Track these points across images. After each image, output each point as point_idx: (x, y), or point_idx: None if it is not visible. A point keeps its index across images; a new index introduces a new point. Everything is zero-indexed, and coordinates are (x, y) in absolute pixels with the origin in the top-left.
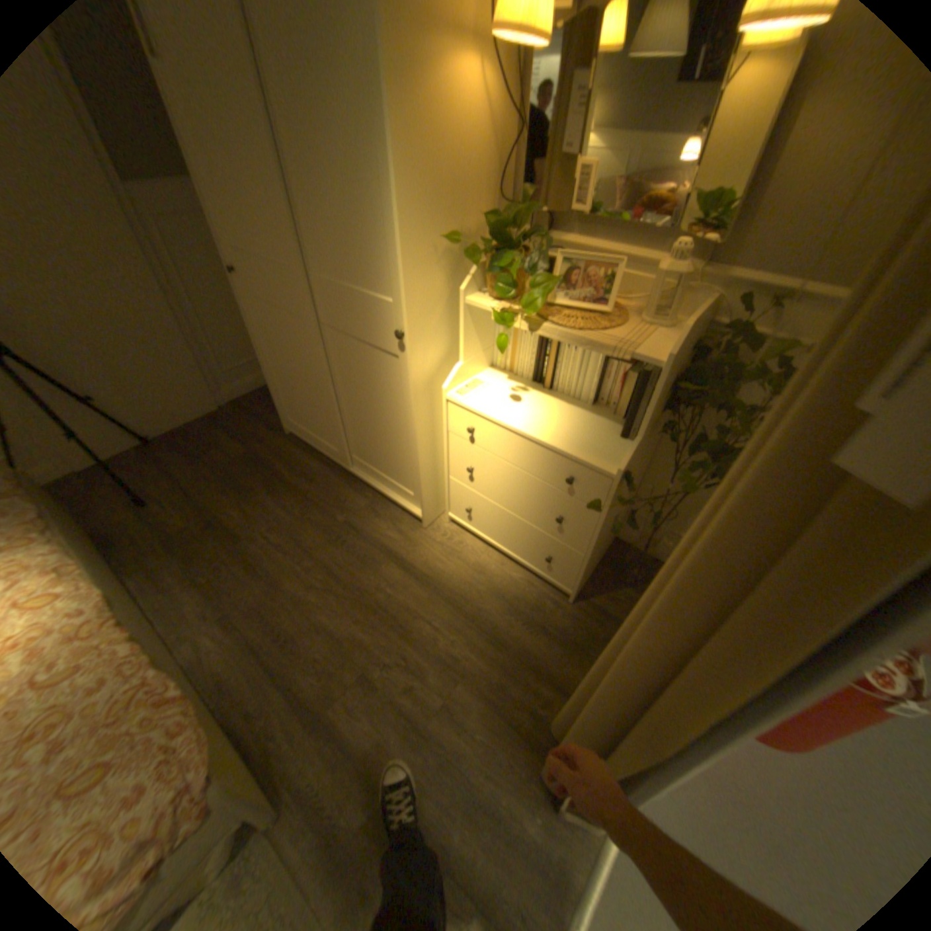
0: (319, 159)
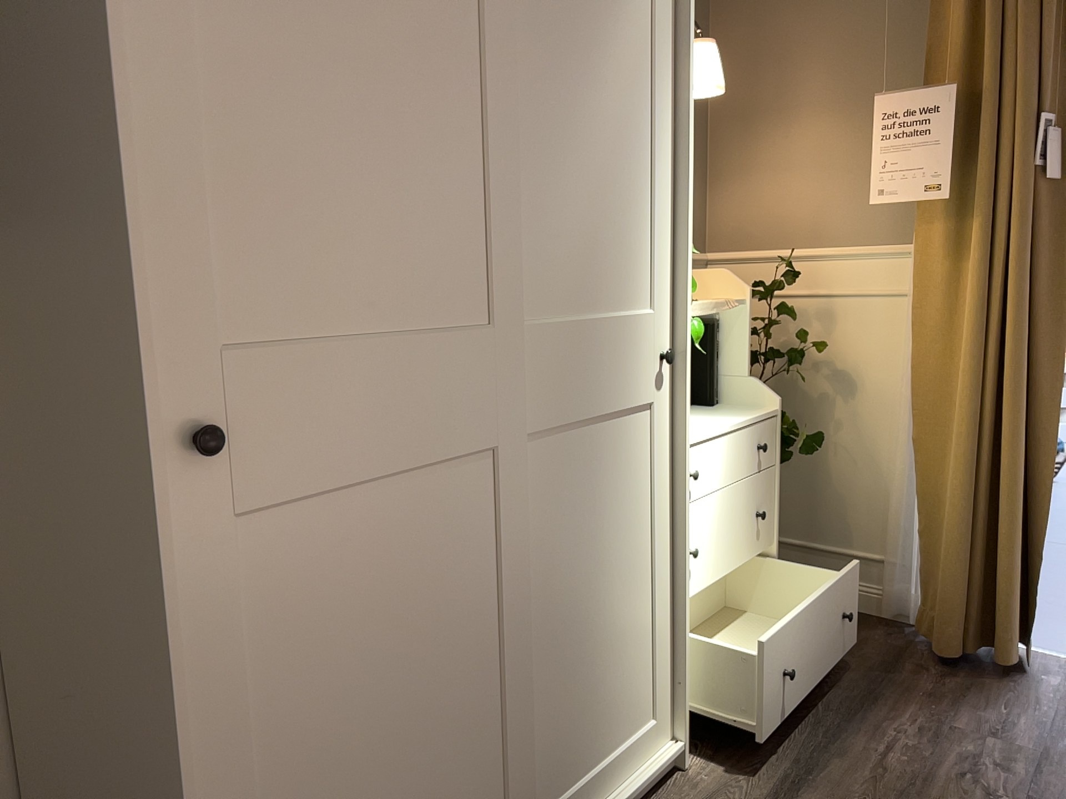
0: (575, 128)
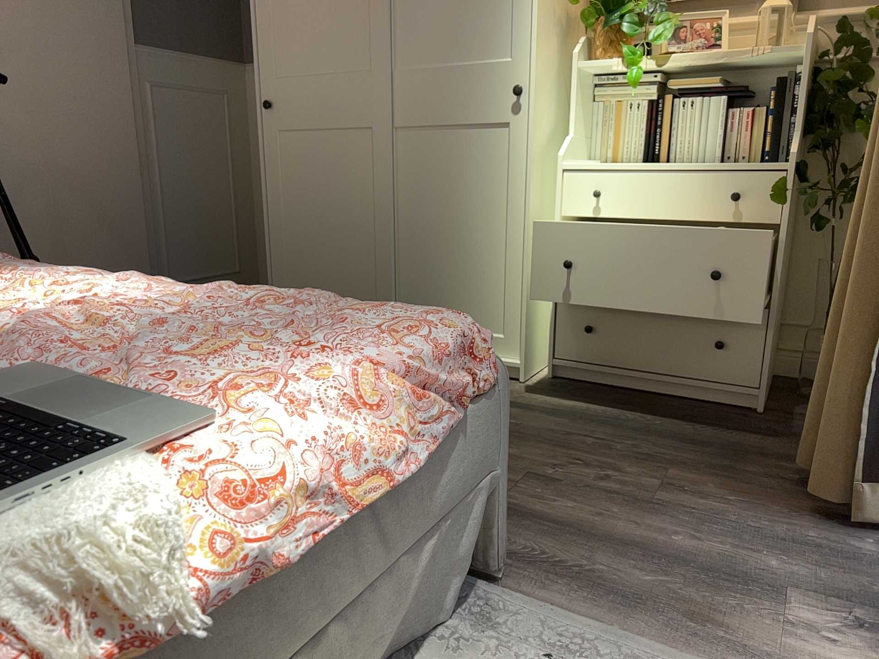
0: None
